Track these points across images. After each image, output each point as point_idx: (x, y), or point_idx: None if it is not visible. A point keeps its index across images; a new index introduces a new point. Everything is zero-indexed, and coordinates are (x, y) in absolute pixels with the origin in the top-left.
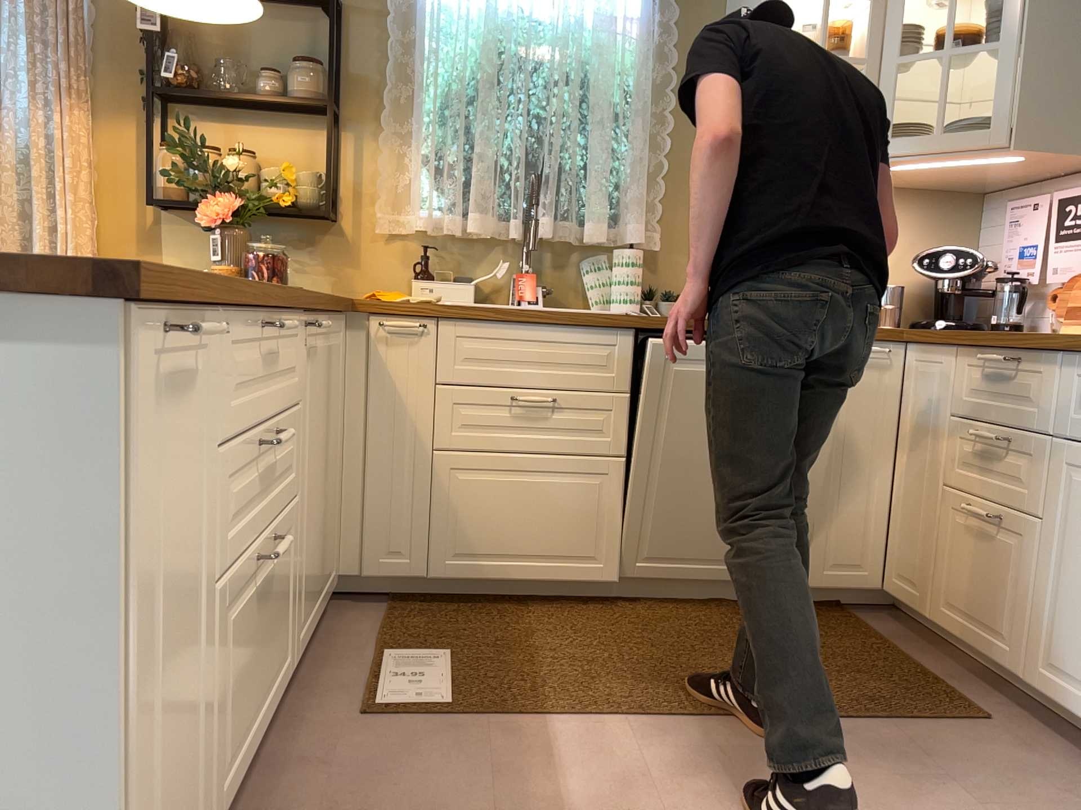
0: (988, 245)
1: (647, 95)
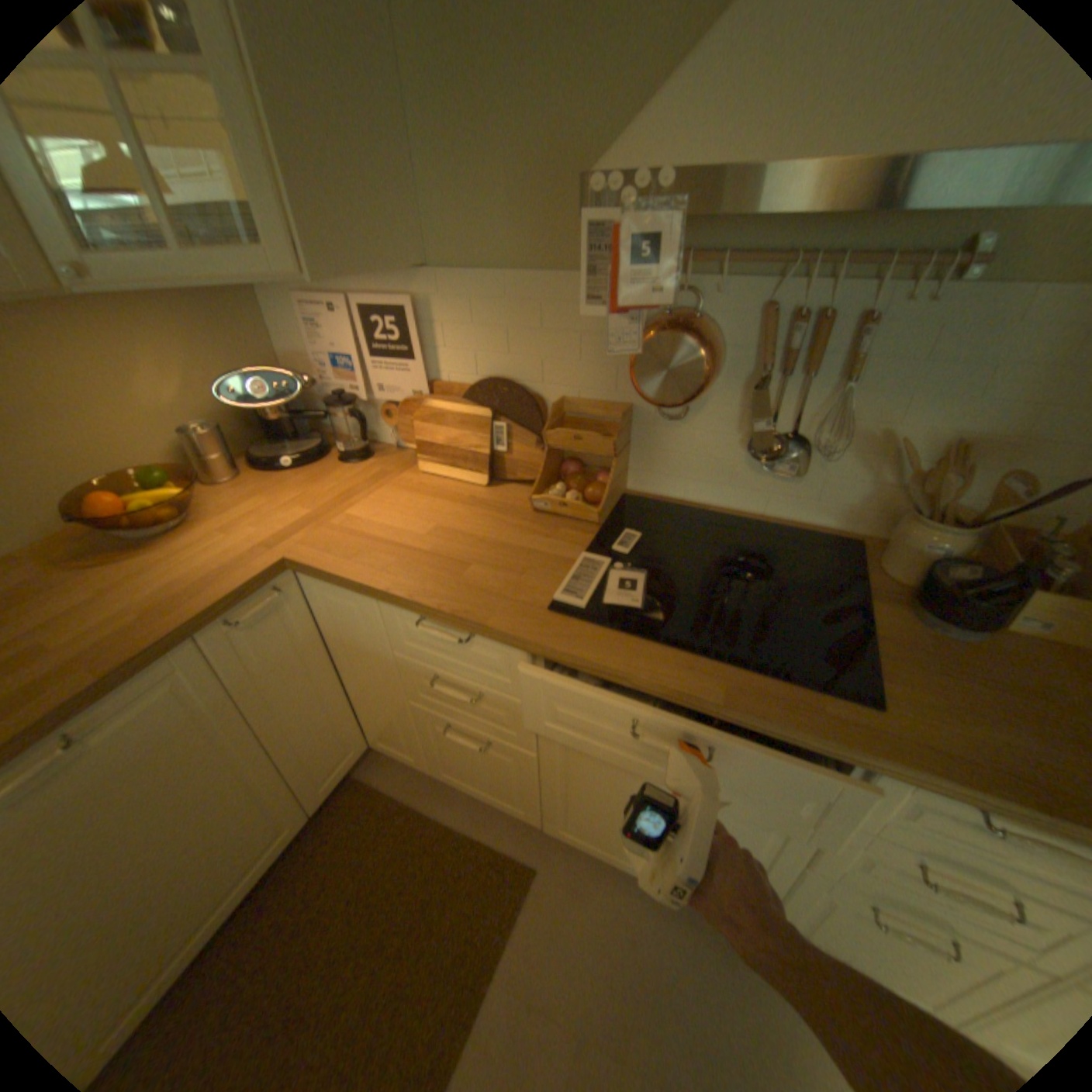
0: (279, 332)
1: None
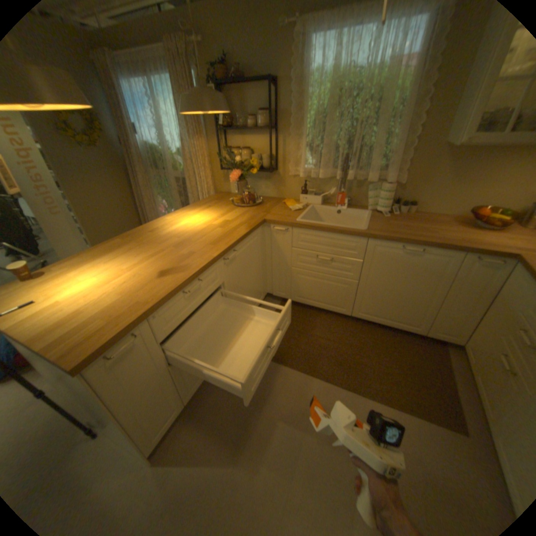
0: None
1: (413, 102)
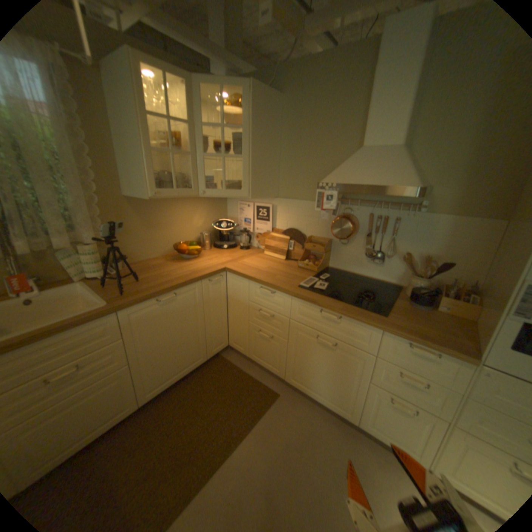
0: (230, 212)
1: (70, 158)
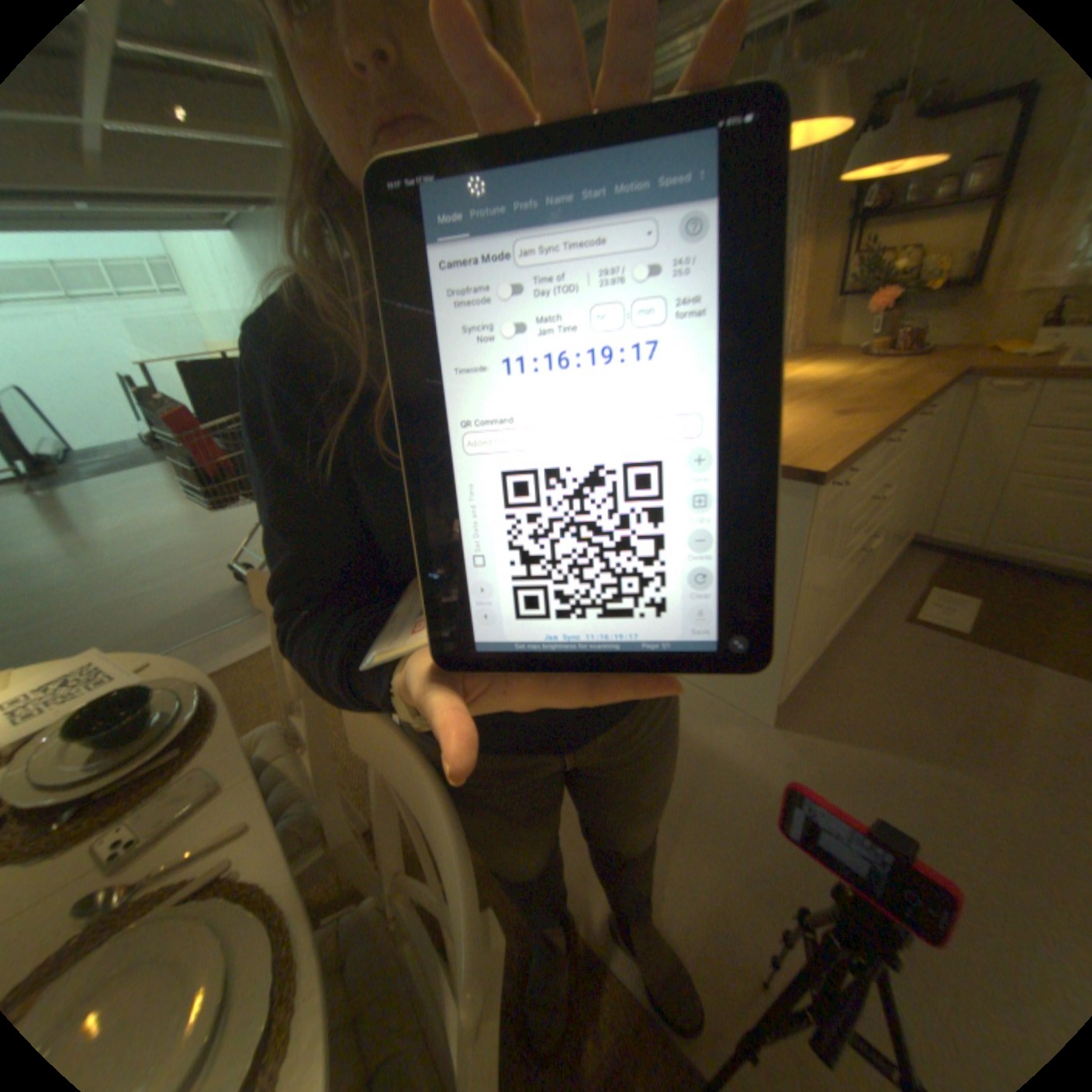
0: None
1: None
